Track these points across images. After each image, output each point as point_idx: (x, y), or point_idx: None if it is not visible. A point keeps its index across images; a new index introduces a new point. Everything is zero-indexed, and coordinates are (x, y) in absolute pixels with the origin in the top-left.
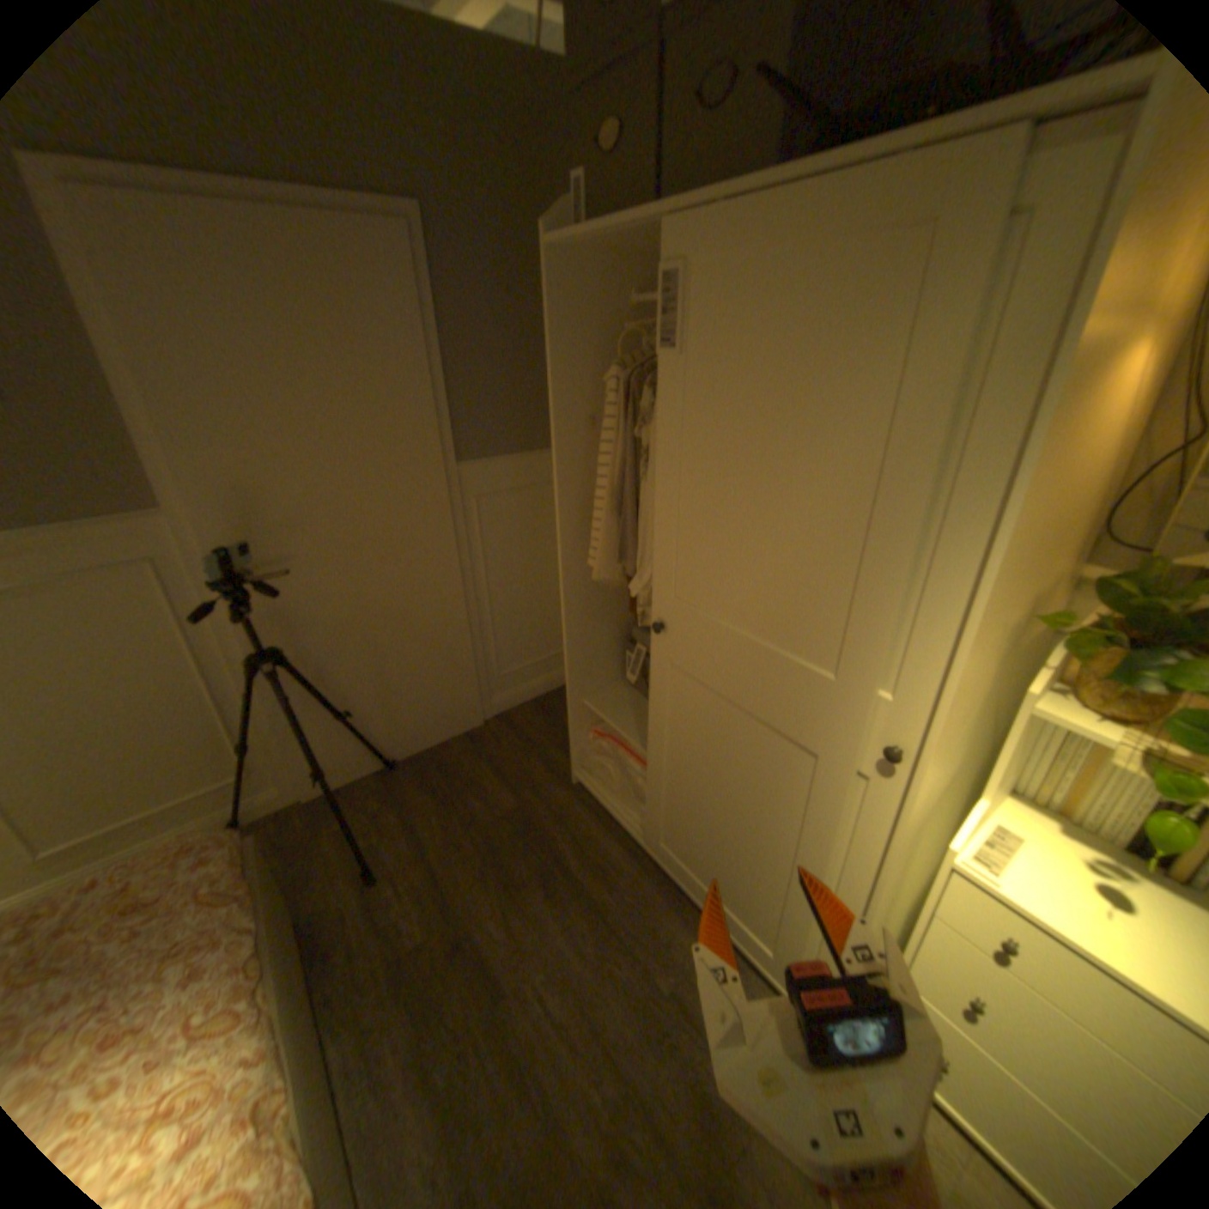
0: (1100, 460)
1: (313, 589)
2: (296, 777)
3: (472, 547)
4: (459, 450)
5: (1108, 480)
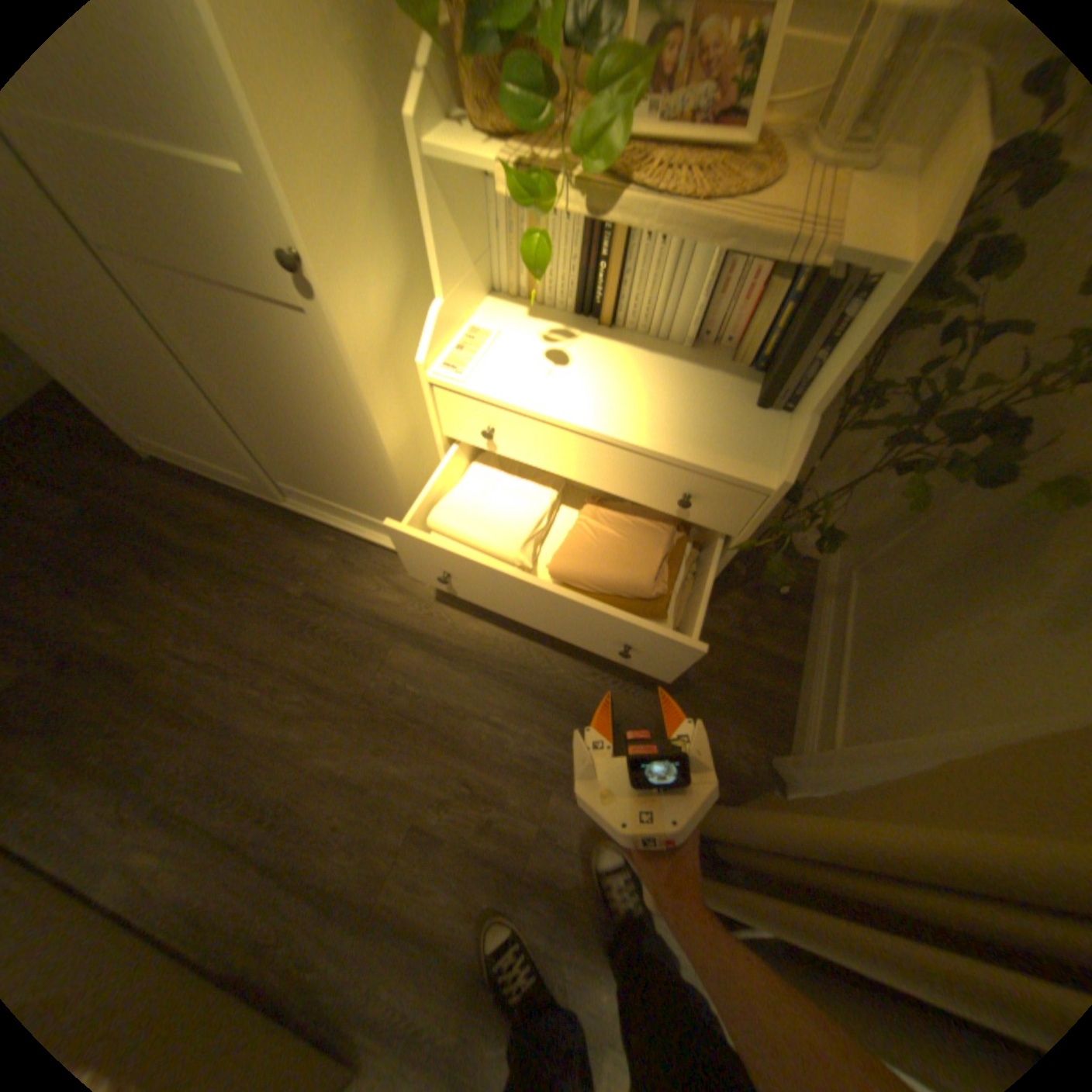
0: None
1: None
2: None
3: None
4: None
5: None
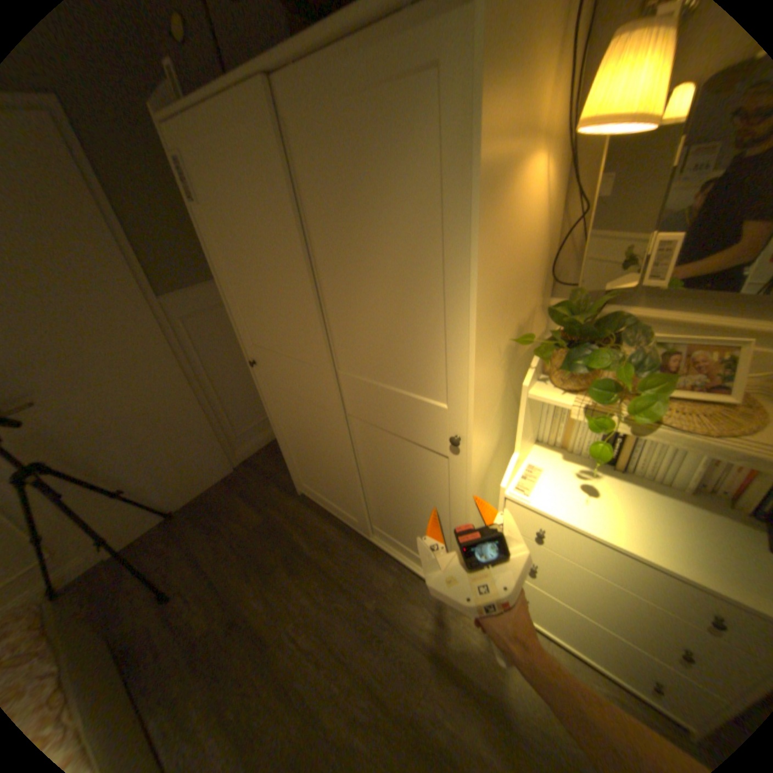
0: (535, 234)
1: (62, 412)
2: (94, 545)
3: (189, 355)
4: (156, 287)
5: (547, 245)
